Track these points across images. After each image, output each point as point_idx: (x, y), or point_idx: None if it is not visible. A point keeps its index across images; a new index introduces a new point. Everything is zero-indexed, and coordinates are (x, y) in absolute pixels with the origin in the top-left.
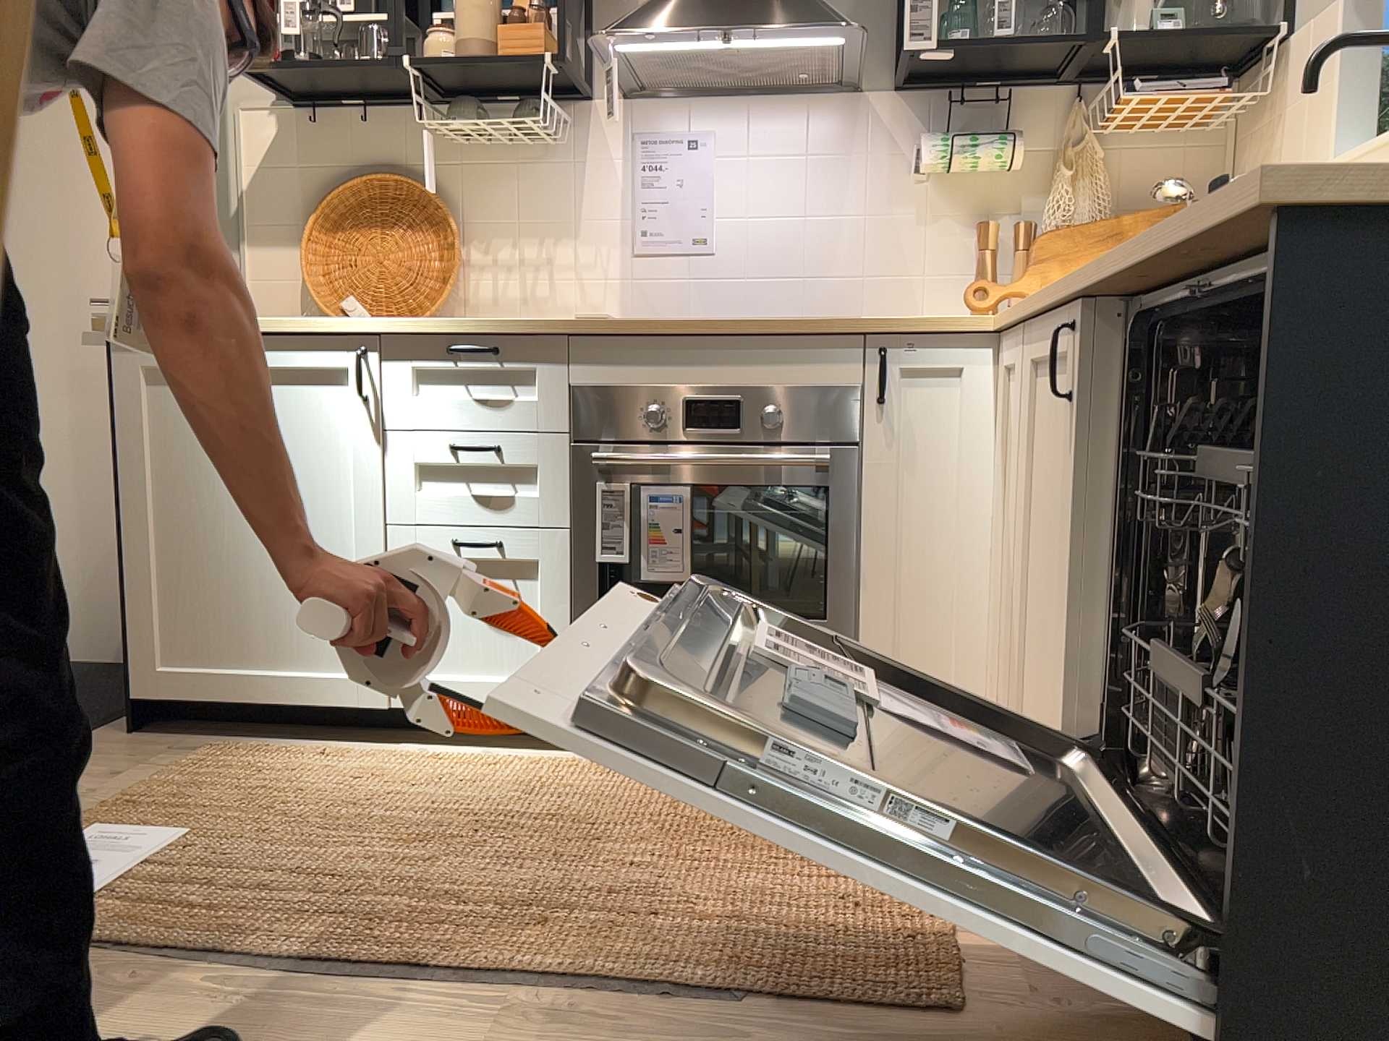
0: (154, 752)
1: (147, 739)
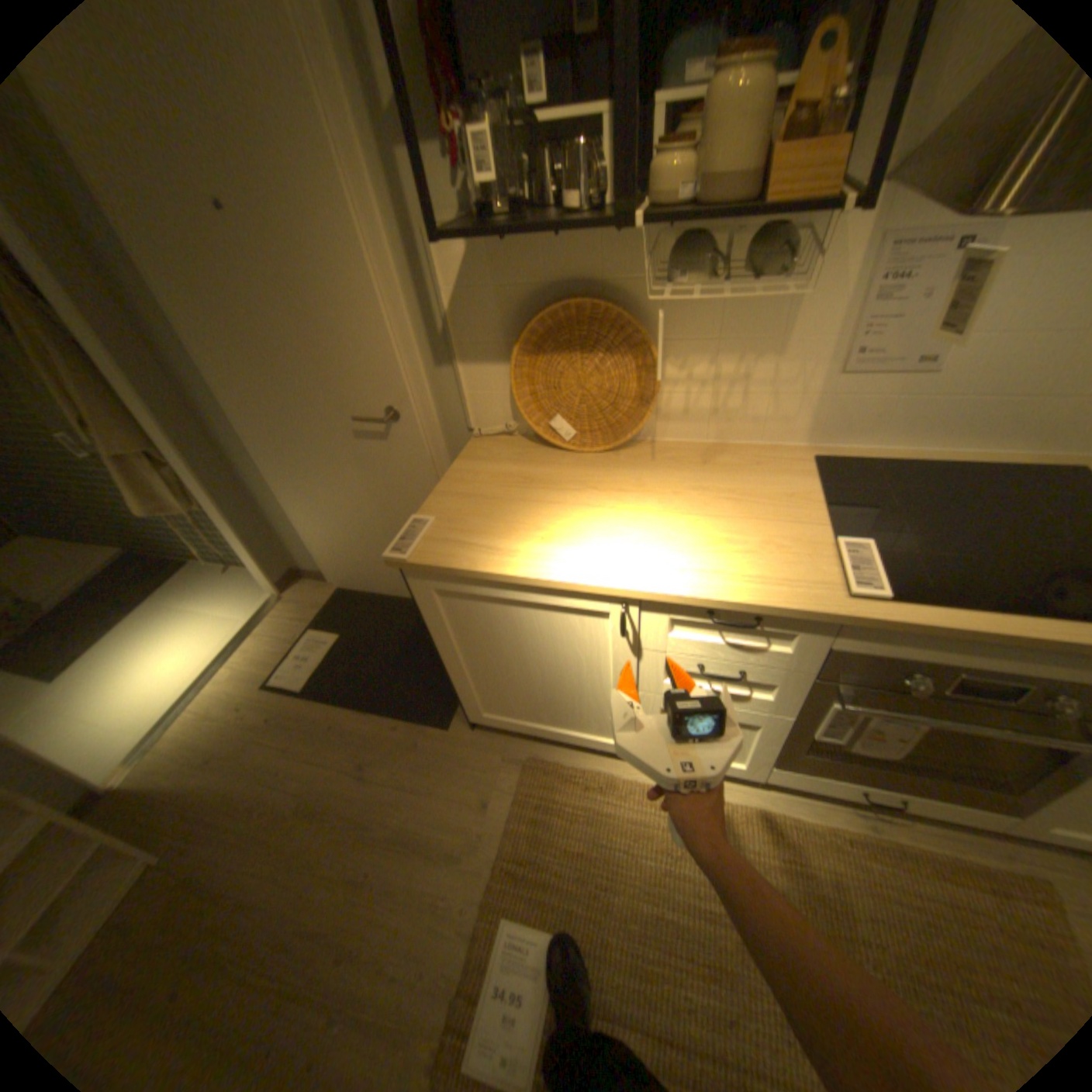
0: (494, 764)
1: (483, 737)
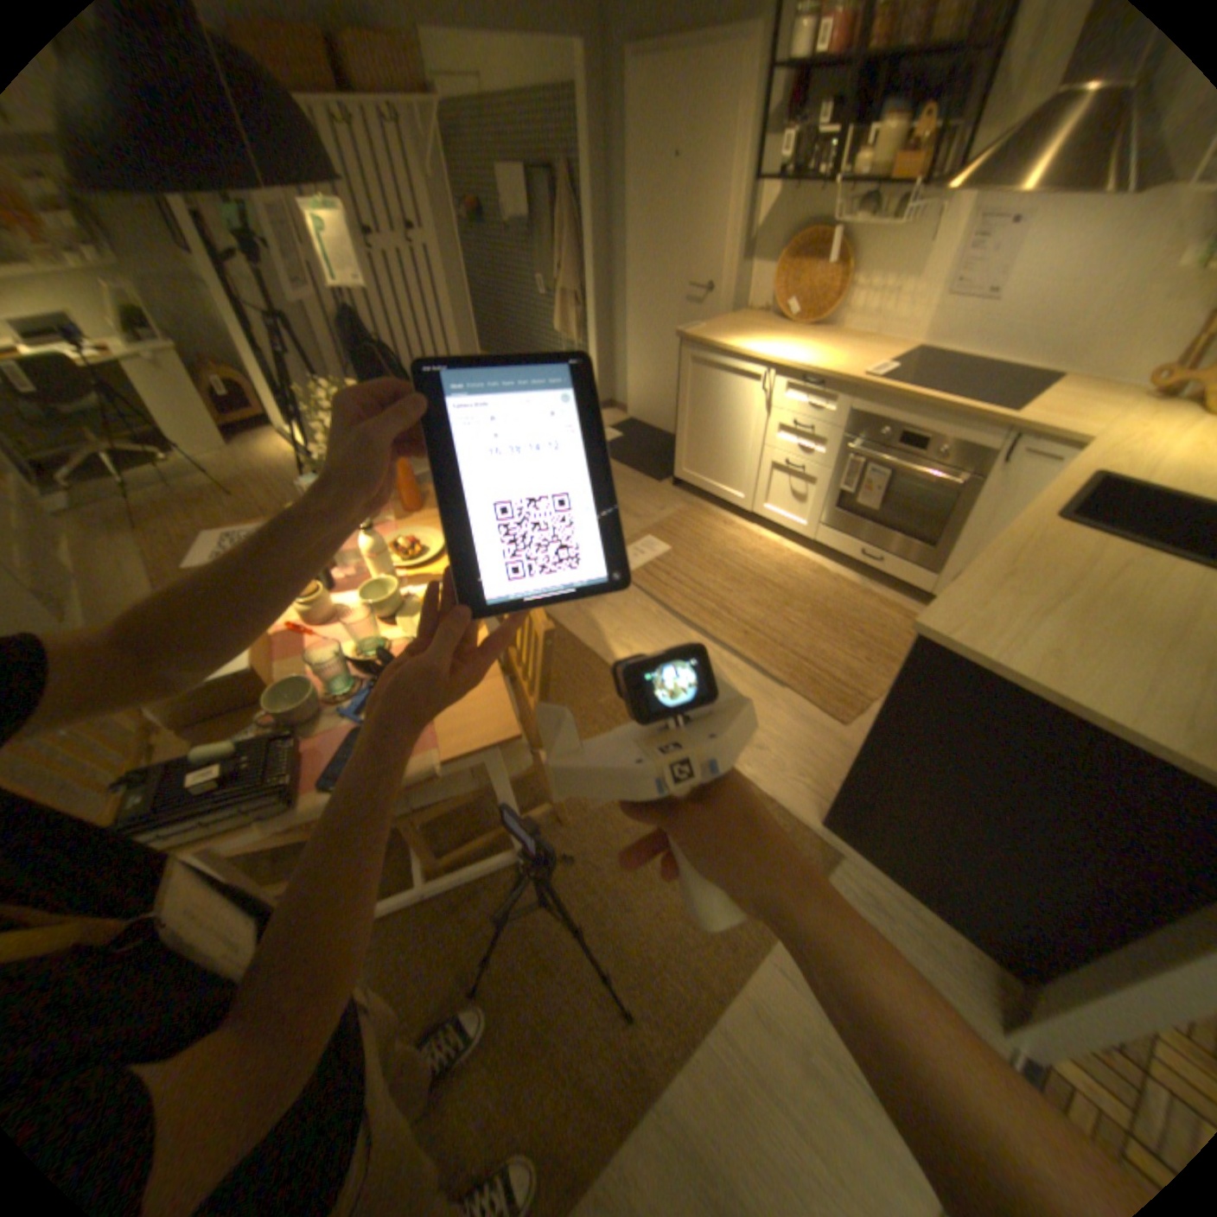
0: (675, 500)
1: (675, 490)
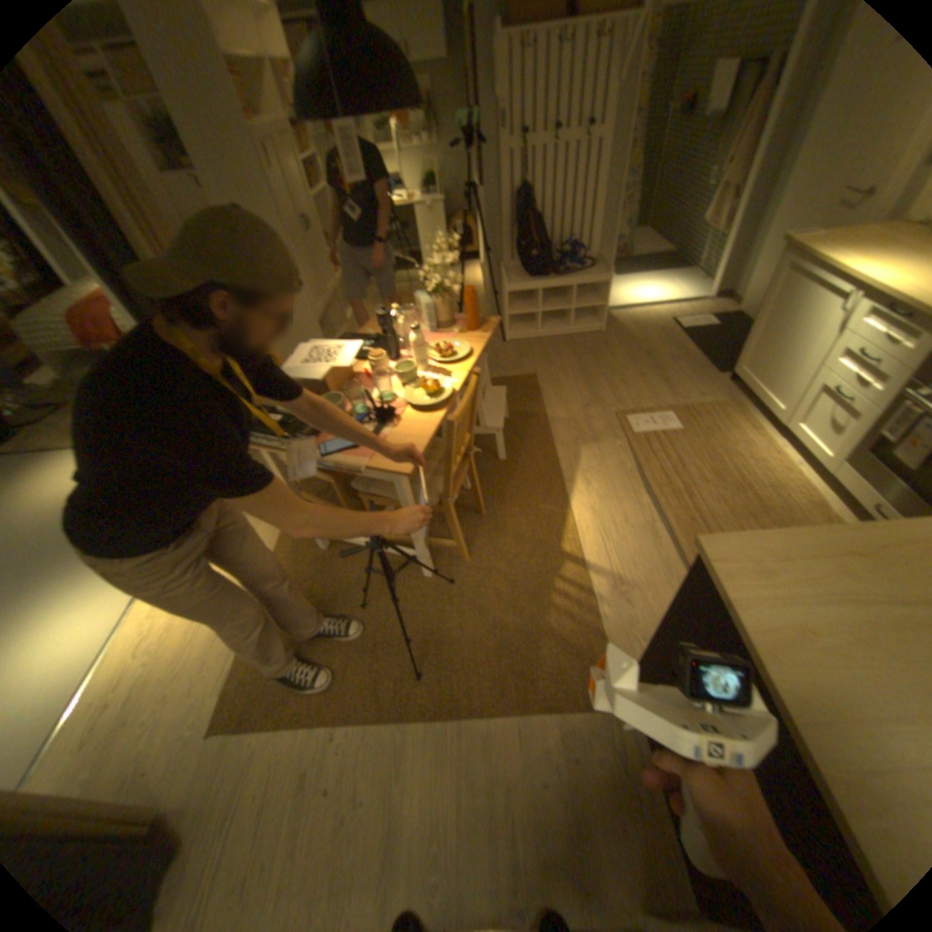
0: (721, 392)
1: (729, 385)
